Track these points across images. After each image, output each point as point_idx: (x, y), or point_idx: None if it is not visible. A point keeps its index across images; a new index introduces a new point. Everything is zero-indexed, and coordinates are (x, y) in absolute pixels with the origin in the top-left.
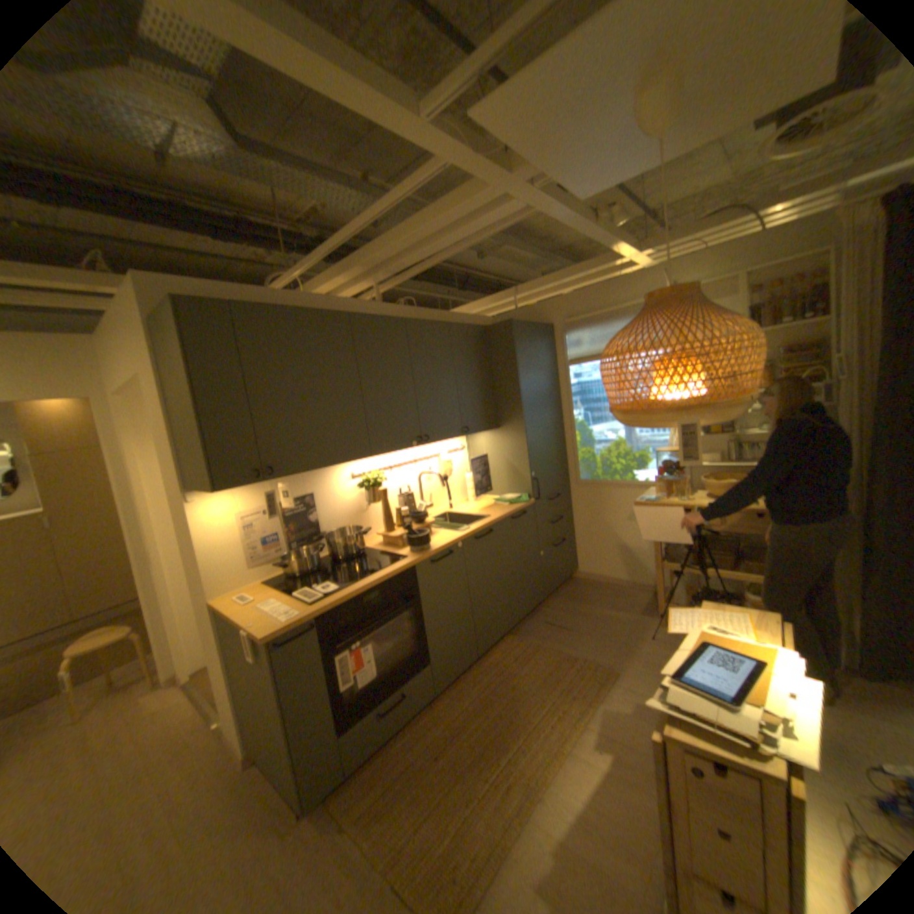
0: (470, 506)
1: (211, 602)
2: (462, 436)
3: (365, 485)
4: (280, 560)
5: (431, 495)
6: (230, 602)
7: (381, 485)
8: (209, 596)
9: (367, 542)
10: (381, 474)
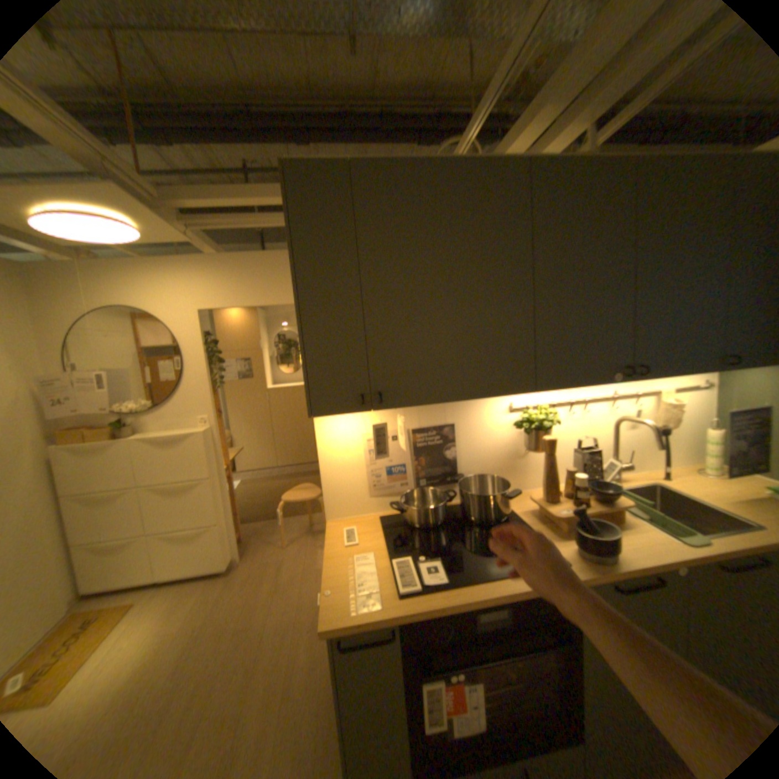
0: (710, 485)
1: (329, 522)
2: (720, 368)
3: (525, 425)
4: (403, 498)
5: (634, 452)
6: (341, 532)
7: (549, 428)
8: (328, 516)
9: (518, 500)
10: (552, 414)
